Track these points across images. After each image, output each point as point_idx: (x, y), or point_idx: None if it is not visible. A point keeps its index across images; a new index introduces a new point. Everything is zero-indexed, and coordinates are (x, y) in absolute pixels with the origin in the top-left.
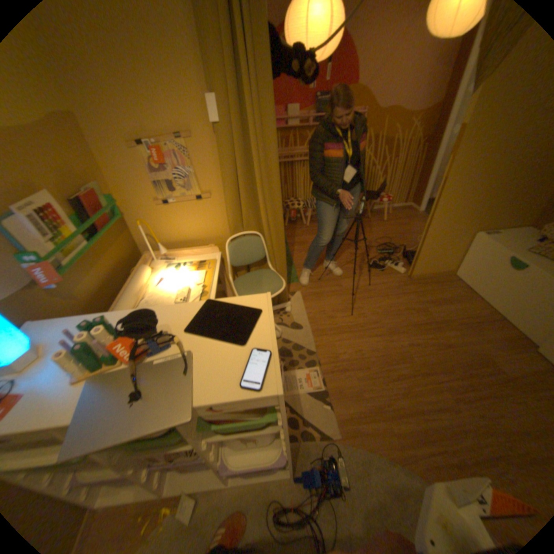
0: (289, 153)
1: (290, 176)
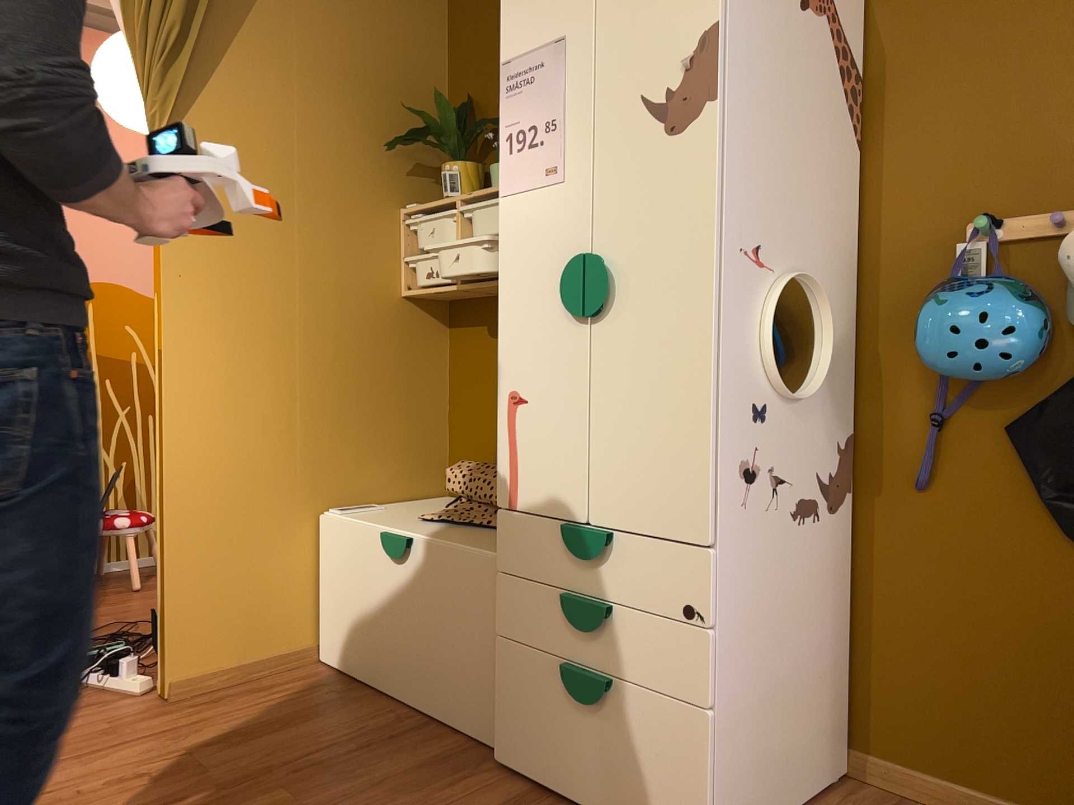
0: None
1: None
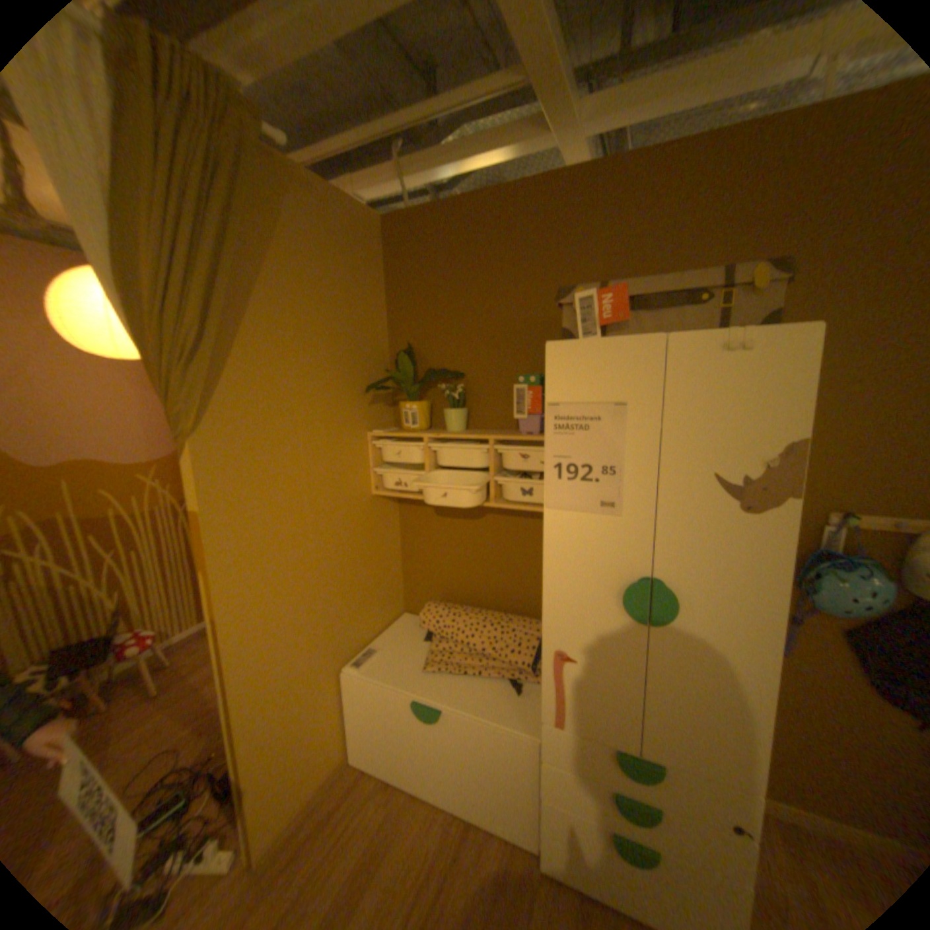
0: None
1: None
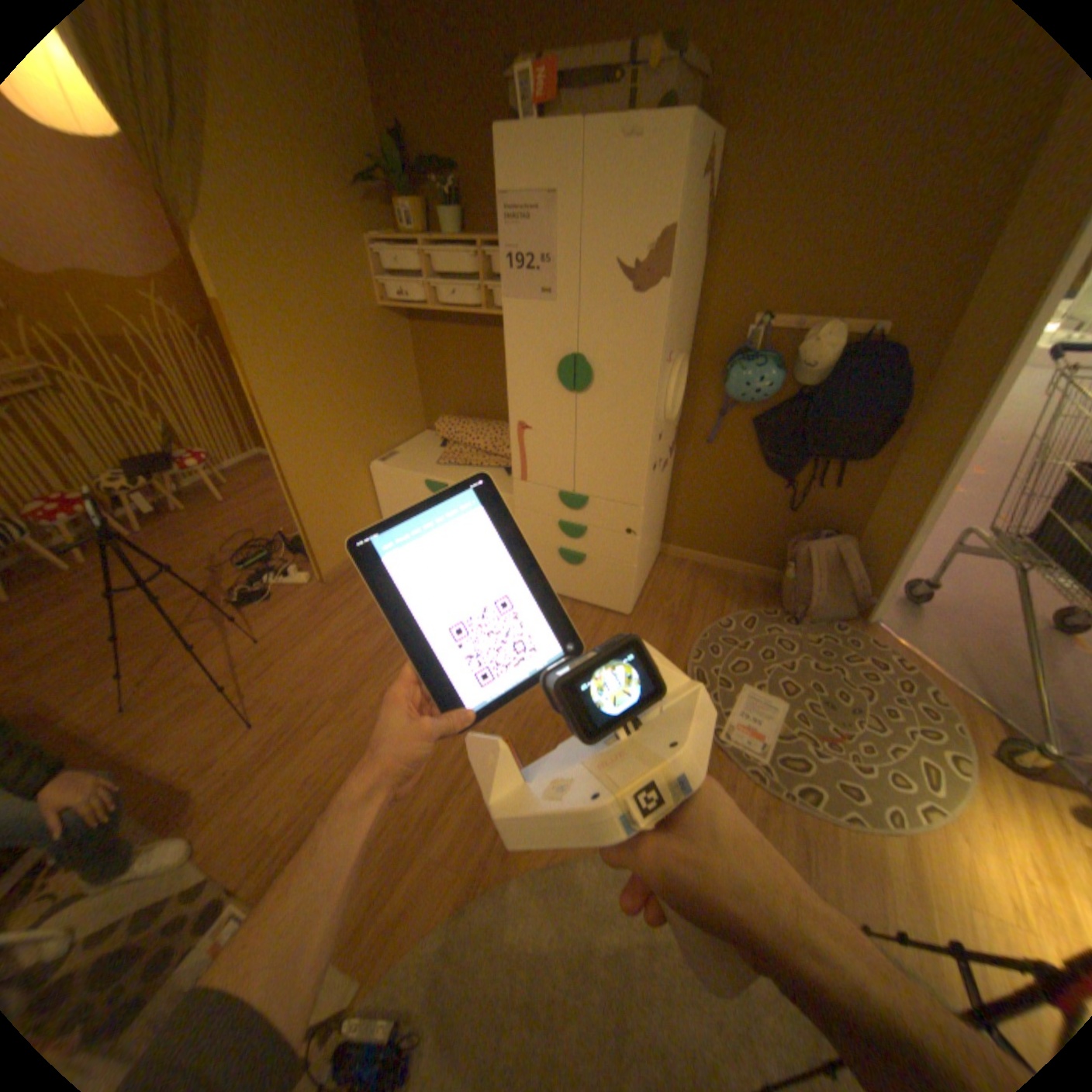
0: None
1: None
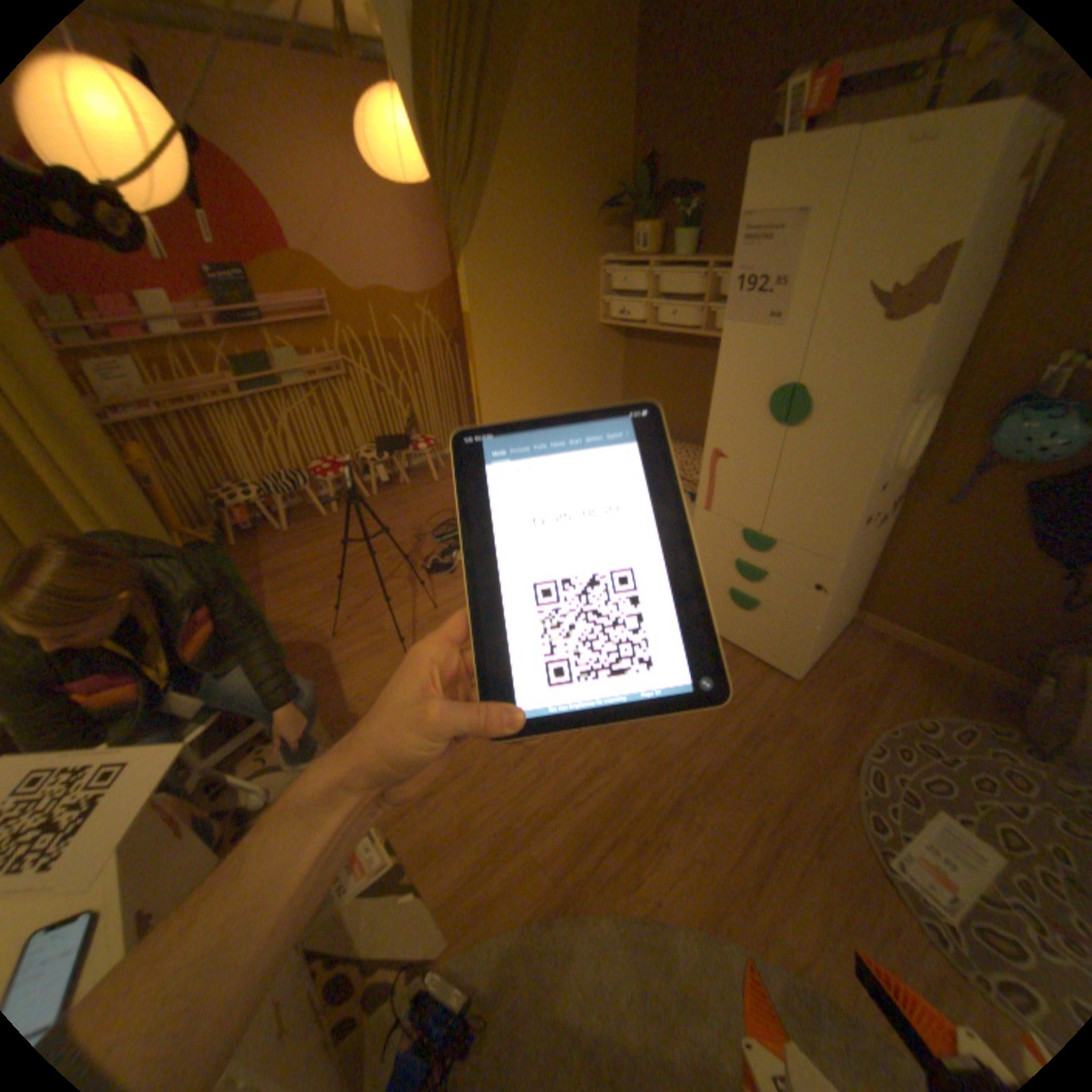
0: (178, 393)
1: (204, 438)
